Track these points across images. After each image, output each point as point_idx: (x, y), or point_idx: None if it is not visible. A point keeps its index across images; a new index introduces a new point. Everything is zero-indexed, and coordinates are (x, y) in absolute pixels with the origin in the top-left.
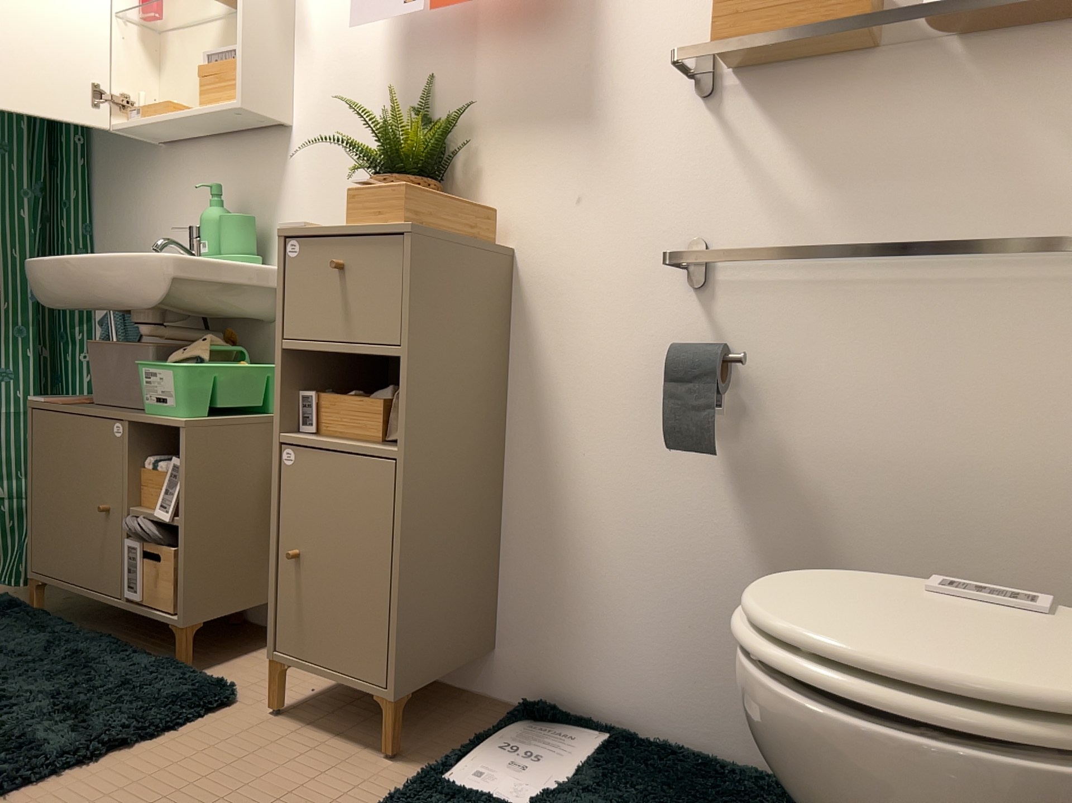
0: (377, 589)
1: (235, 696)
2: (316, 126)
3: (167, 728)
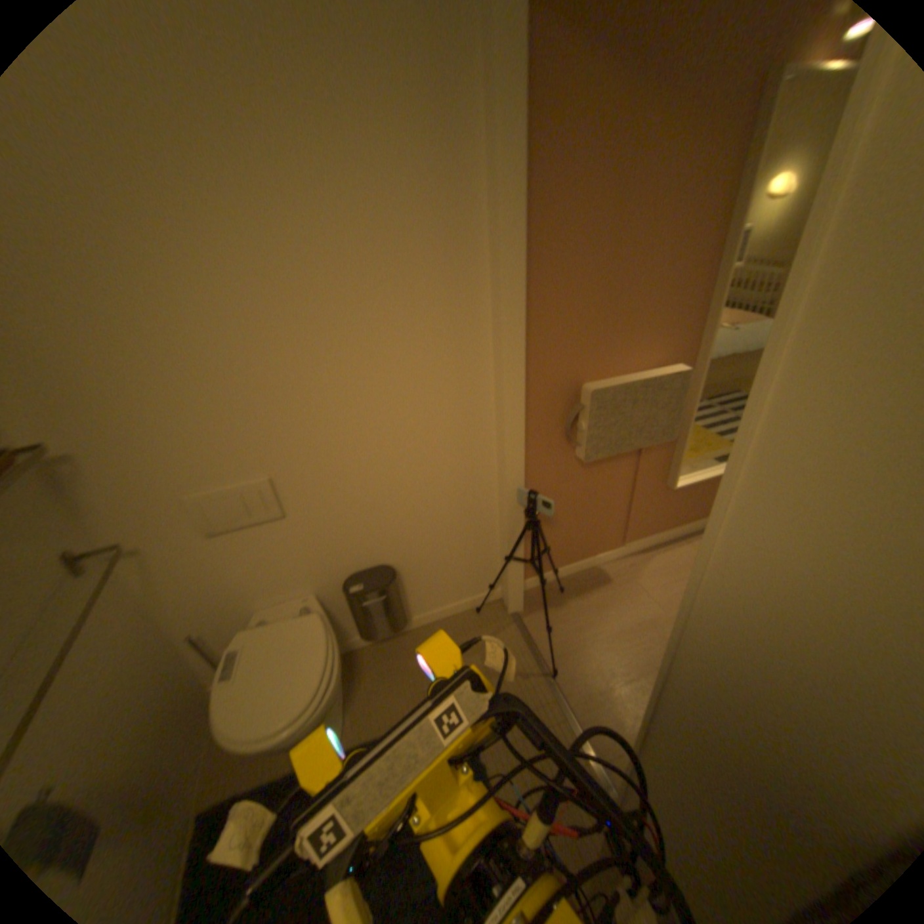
0: None
1: None
2: None
3: None
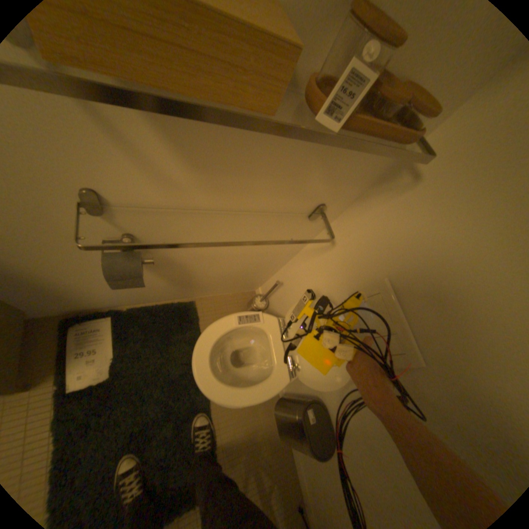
0: None
1: None
2: None
3: None
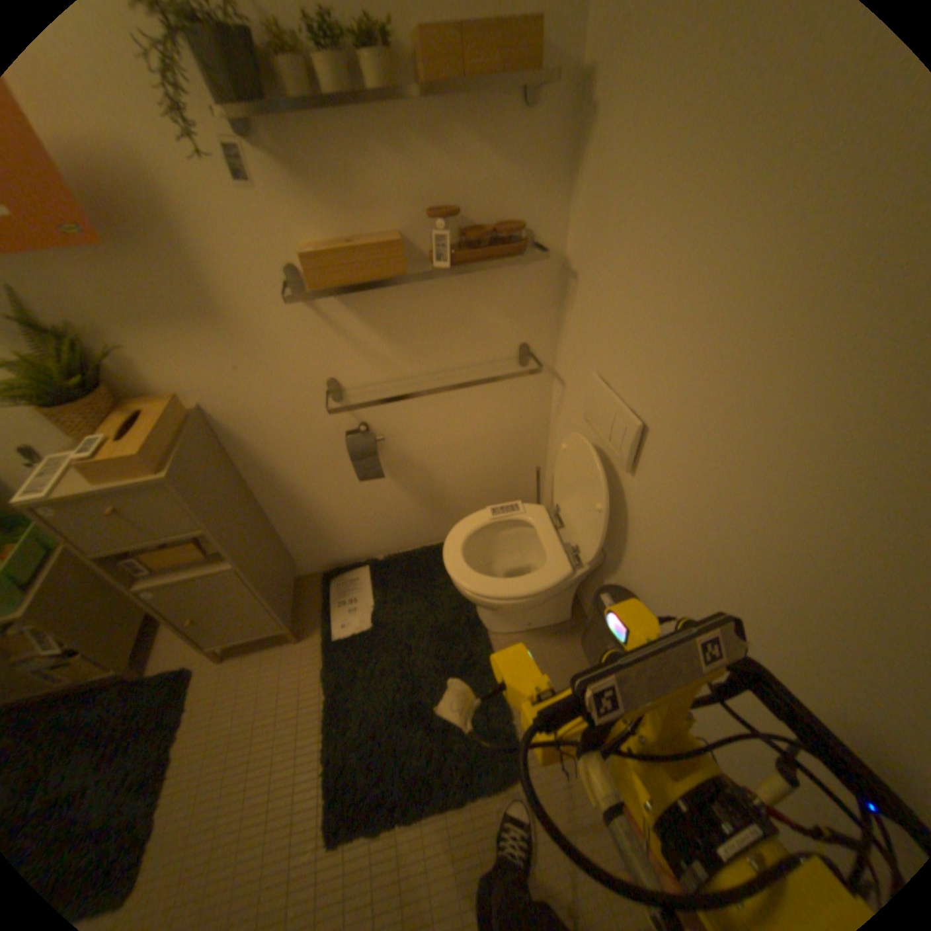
0: (253, 613)
1: (187, 677)
2: None
3: (179, 723)
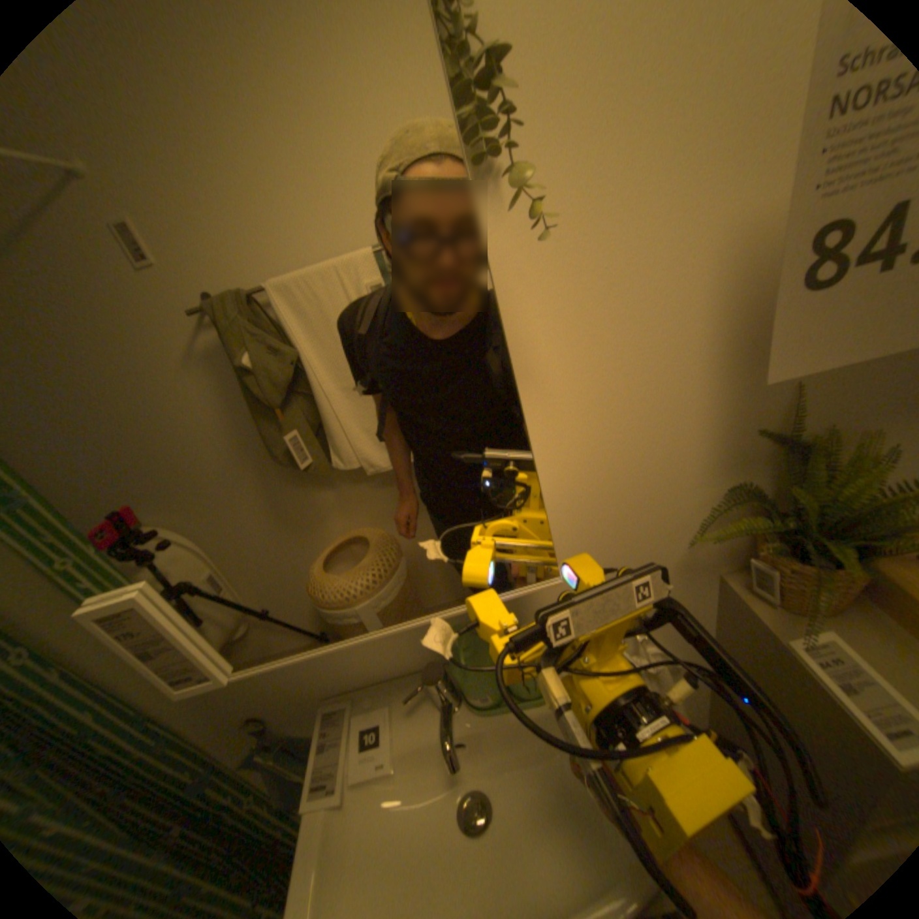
0: None
1: None
2: (566, 487)
3: None
